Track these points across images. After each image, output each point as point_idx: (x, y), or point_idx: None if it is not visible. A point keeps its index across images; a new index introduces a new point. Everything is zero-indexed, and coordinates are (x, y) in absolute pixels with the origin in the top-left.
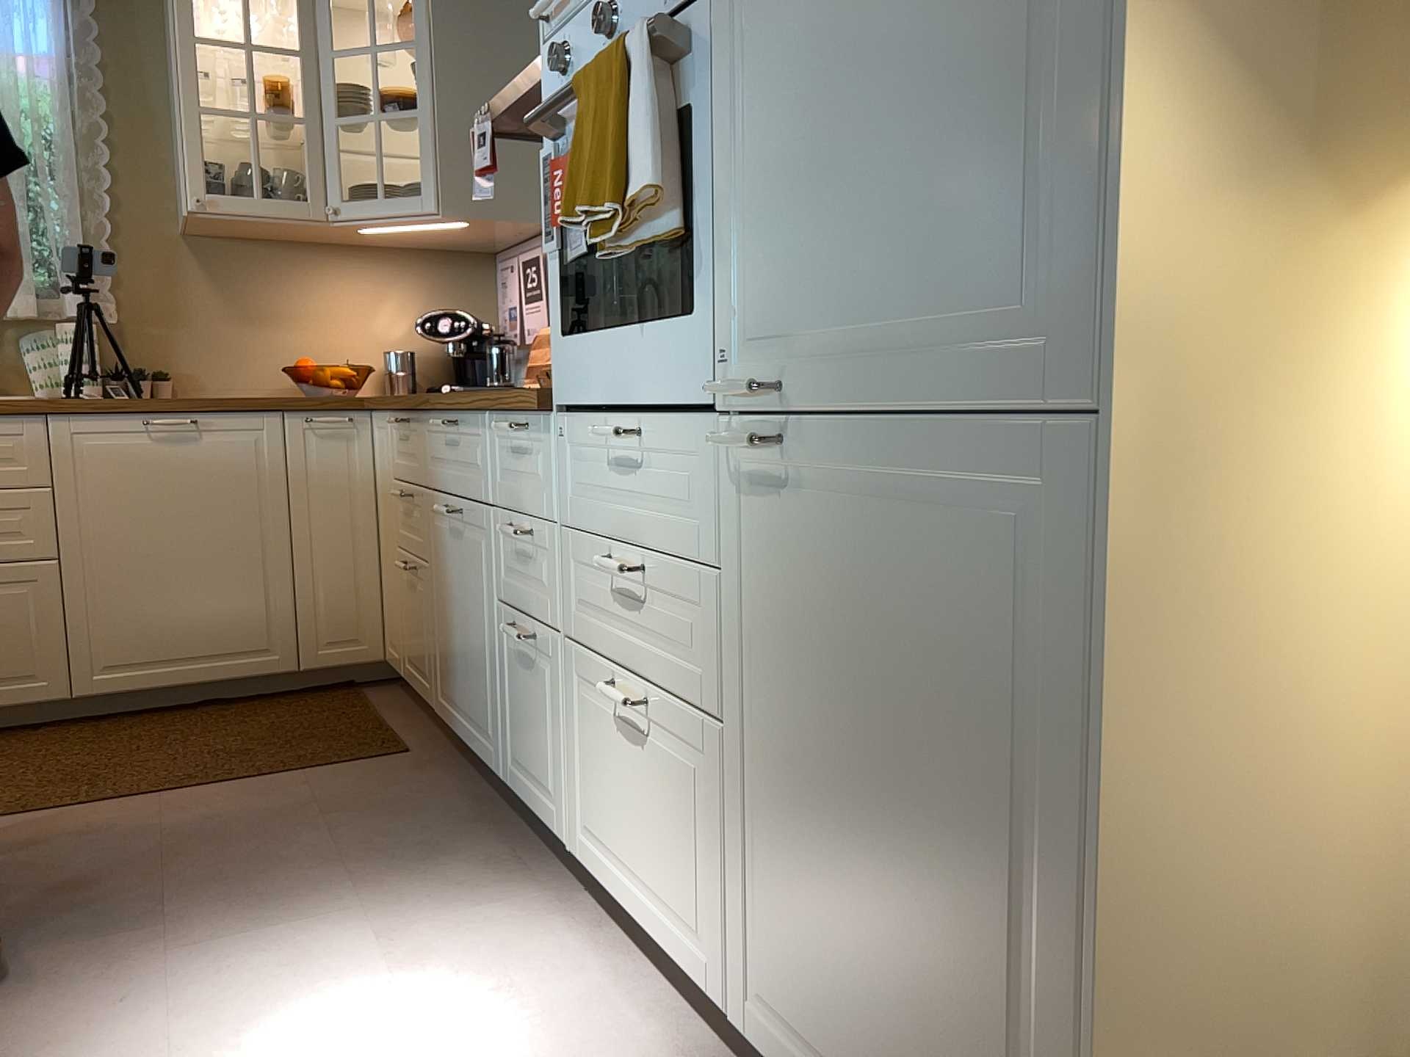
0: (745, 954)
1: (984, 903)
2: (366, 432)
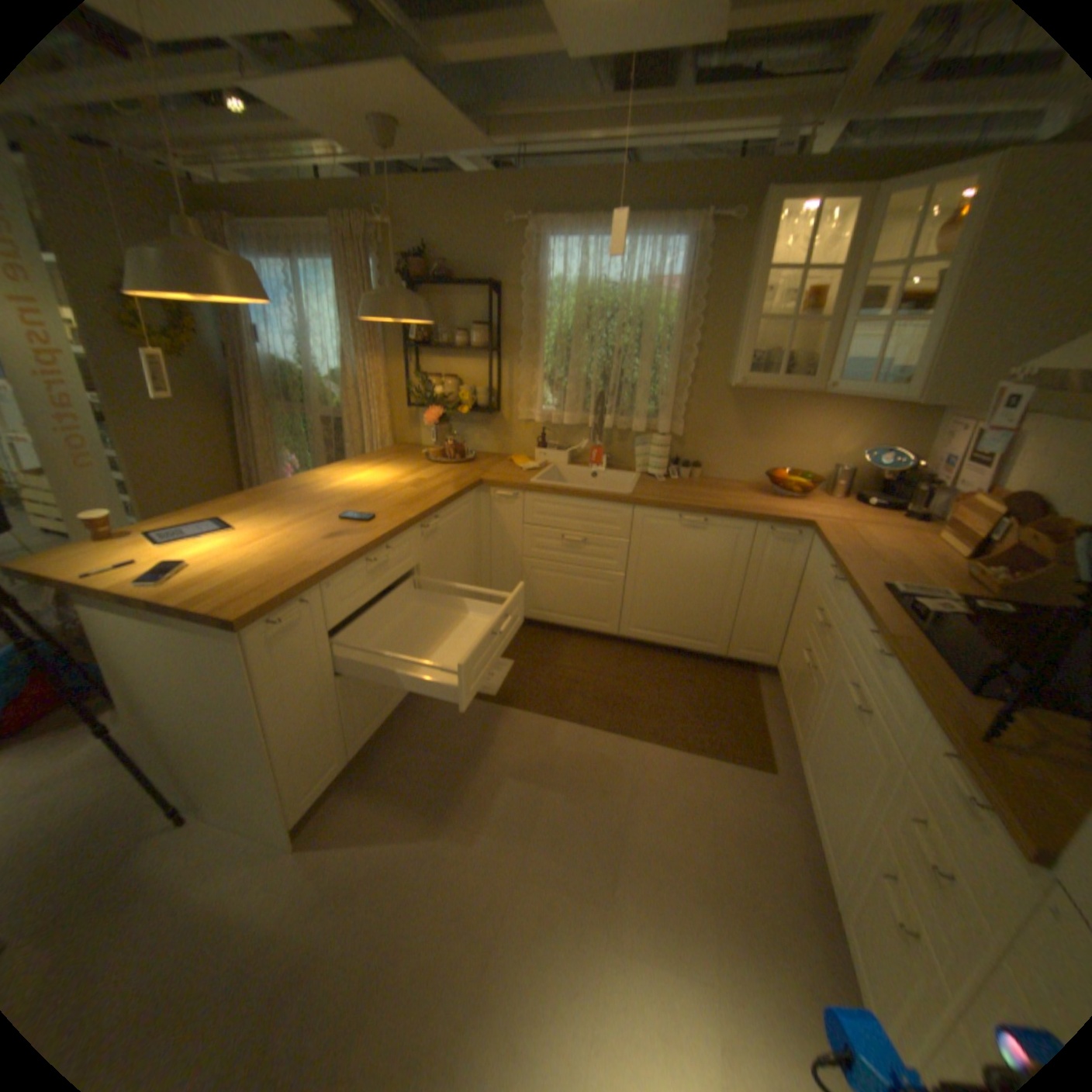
0: None
1: None
2: (809, 542)
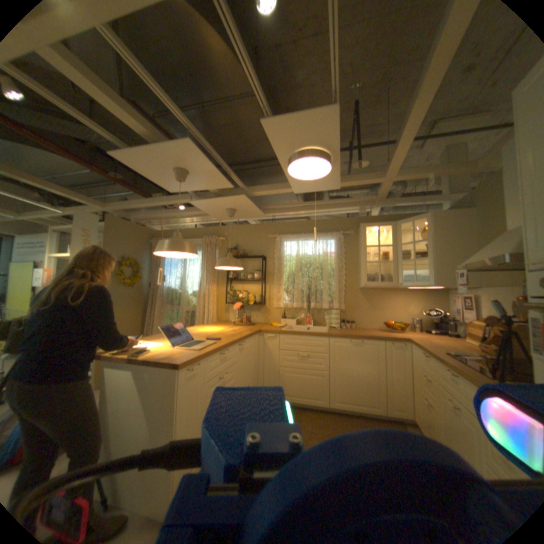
0: None
1: None
2: (410, 349)
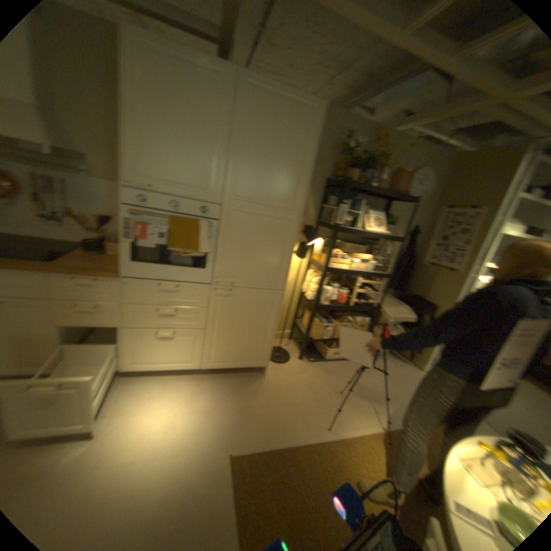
0: (204, 358)
1: (256, 333)
2: None
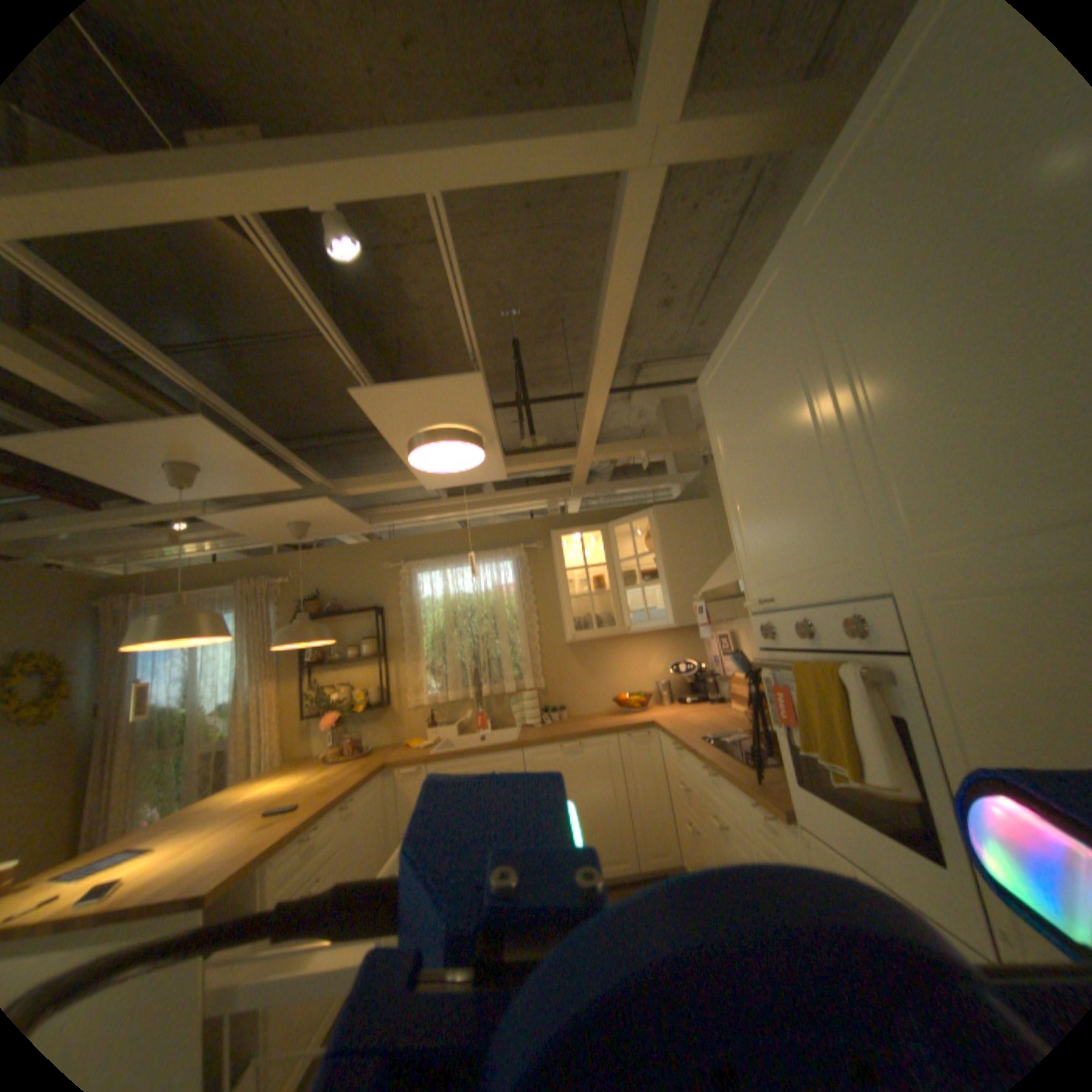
0: None
1: None
2: (656, 738)
